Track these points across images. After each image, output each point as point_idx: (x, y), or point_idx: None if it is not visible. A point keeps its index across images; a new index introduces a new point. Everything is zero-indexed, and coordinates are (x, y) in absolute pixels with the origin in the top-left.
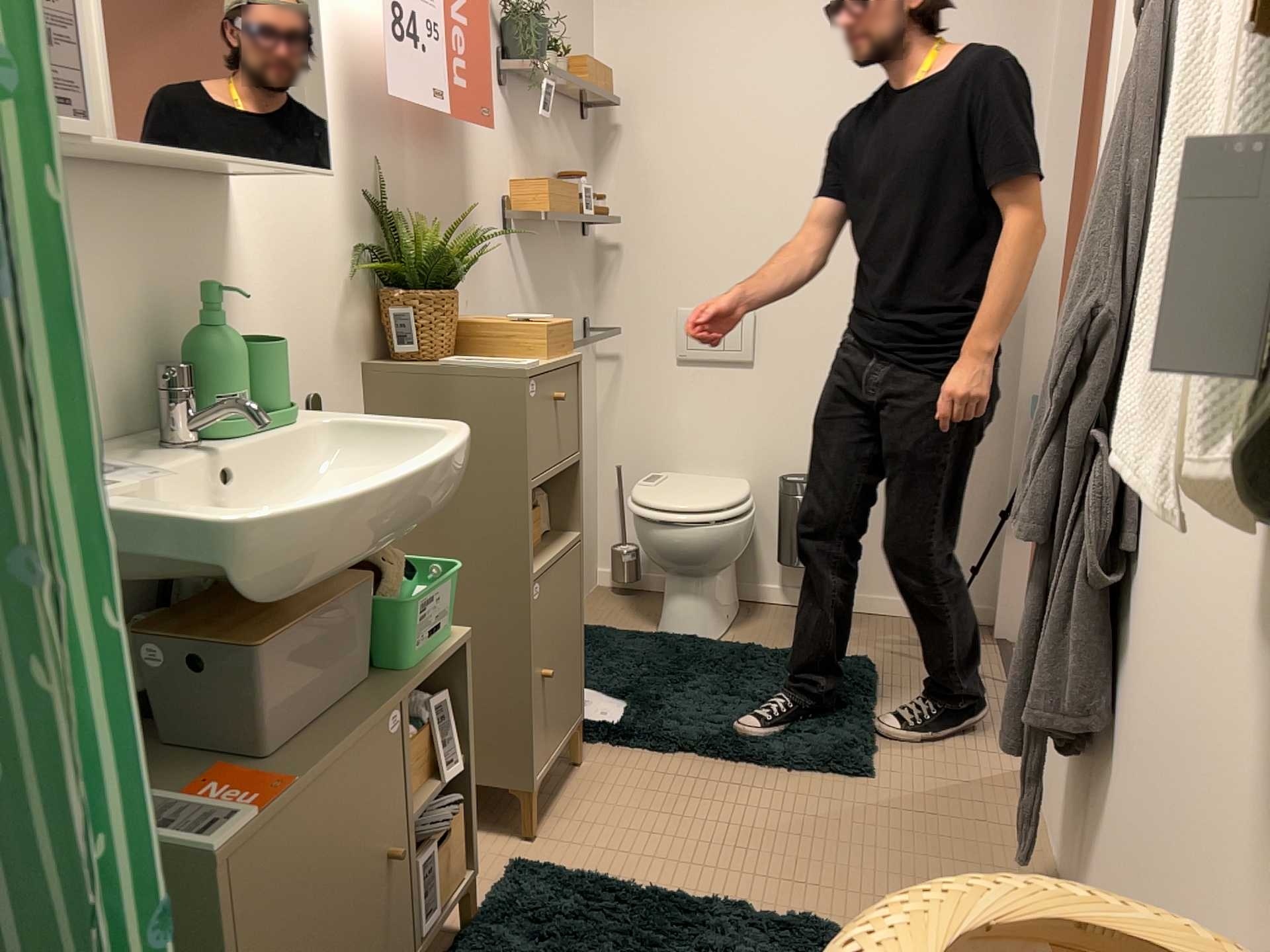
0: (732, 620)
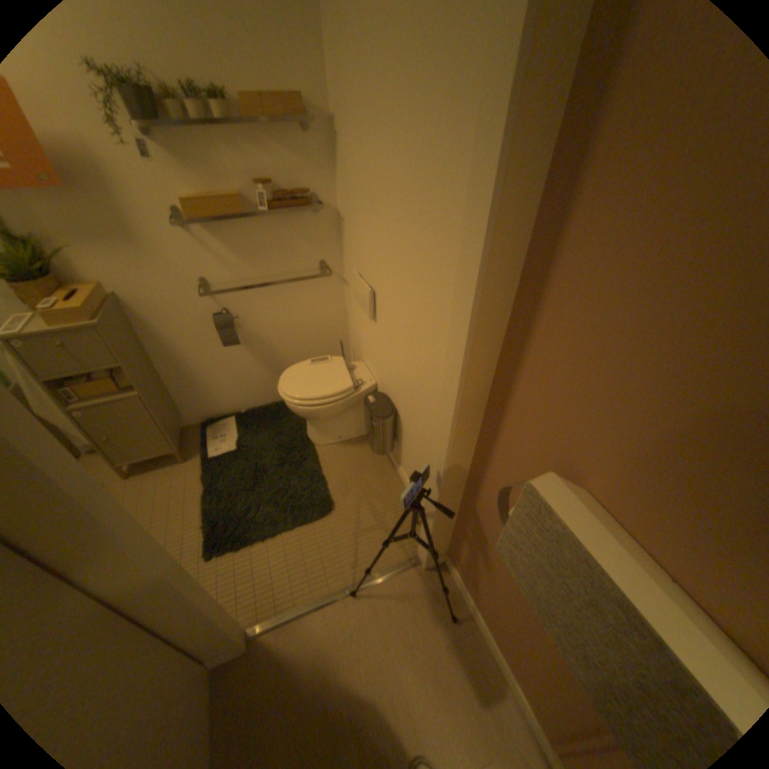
0: (344, 439)
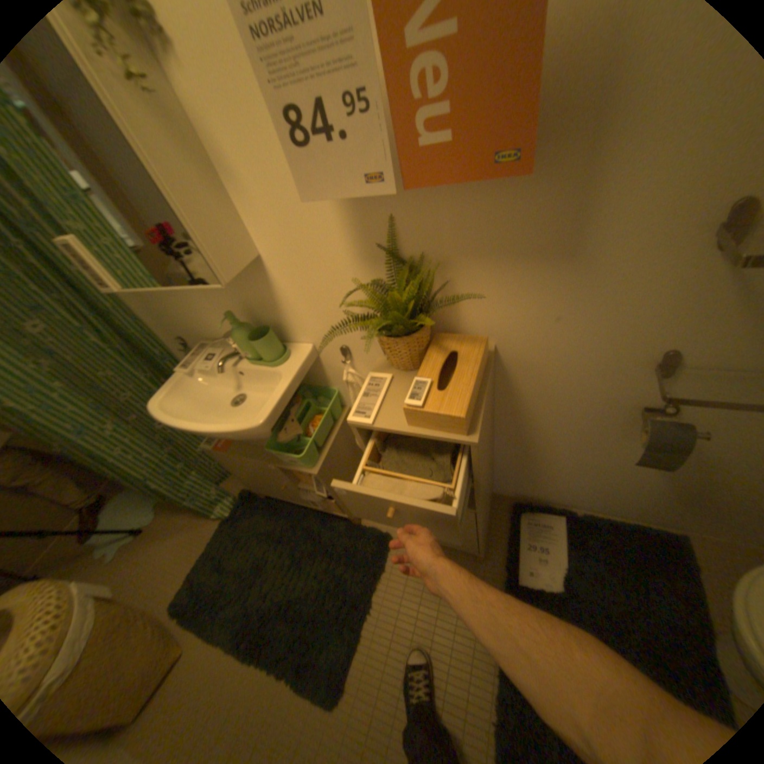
0: None
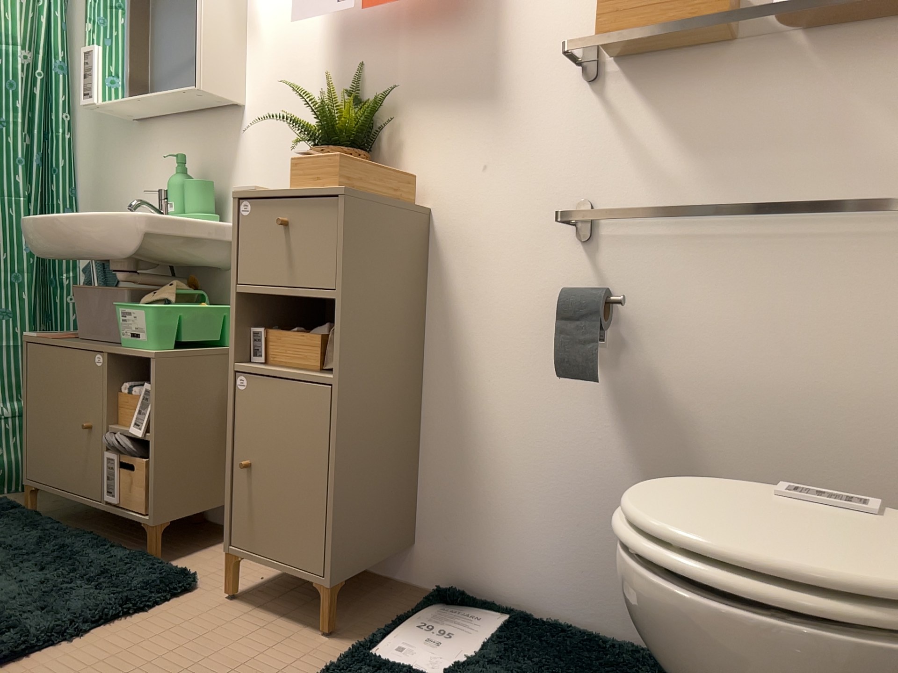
0: None
